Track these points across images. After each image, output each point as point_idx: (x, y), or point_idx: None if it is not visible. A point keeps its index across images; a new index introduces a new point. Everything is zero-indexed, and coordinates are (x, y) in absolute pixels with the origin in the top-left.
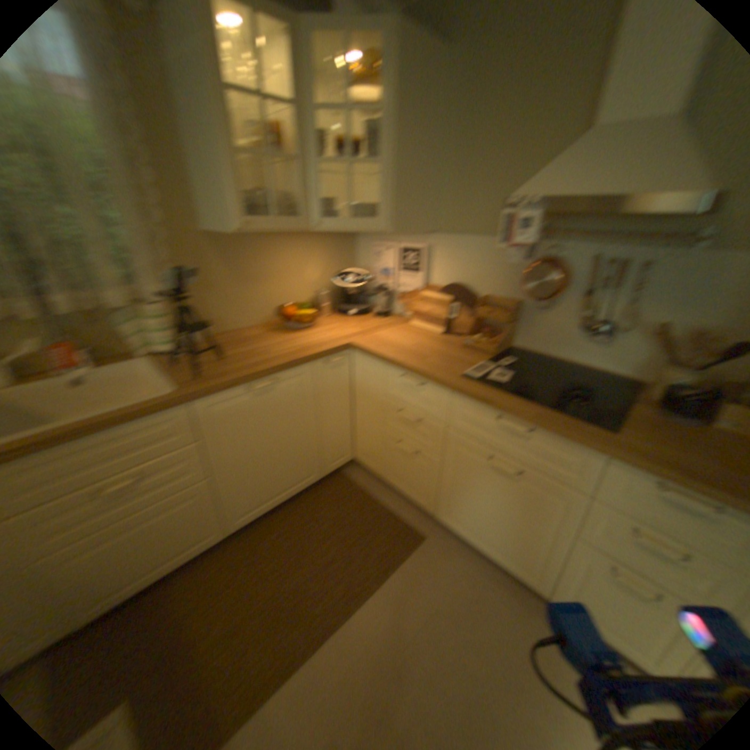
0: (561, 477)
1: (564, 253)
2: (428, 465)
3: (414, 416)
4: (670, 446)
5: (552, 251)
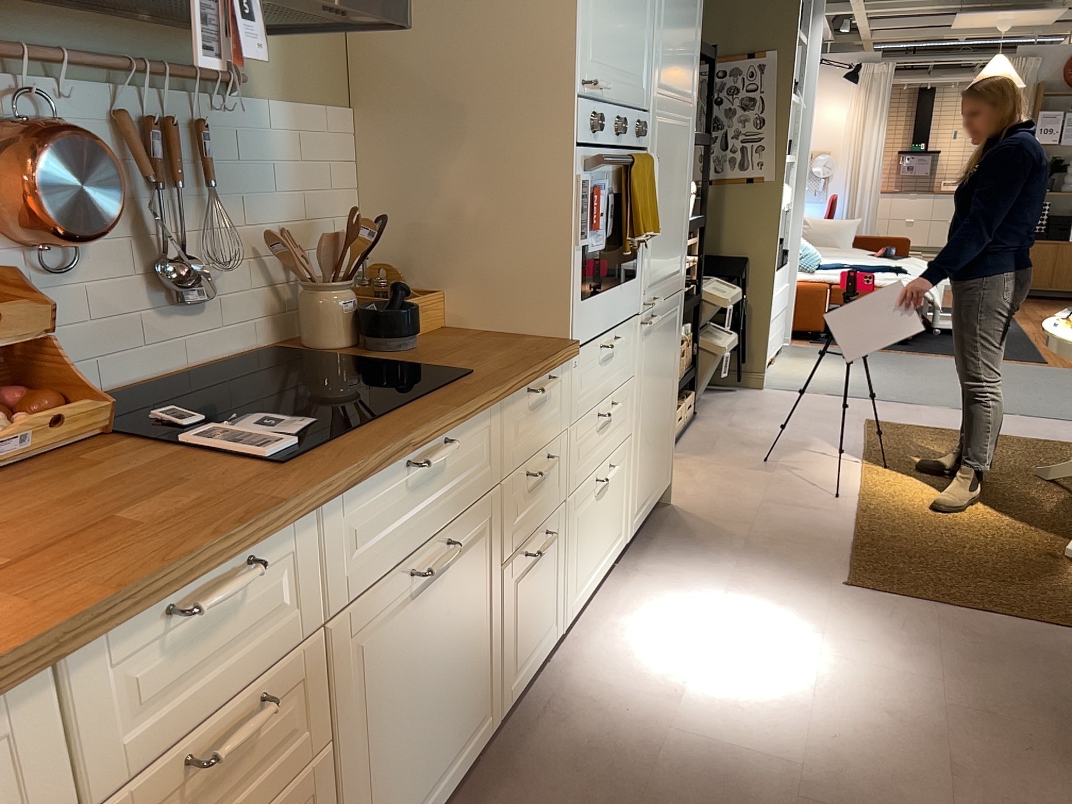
0: (479, 486)
1: (59, 113)
2: (310, 803)
3: (245, 703)
4: (479, 357)
5: (32, 108)
